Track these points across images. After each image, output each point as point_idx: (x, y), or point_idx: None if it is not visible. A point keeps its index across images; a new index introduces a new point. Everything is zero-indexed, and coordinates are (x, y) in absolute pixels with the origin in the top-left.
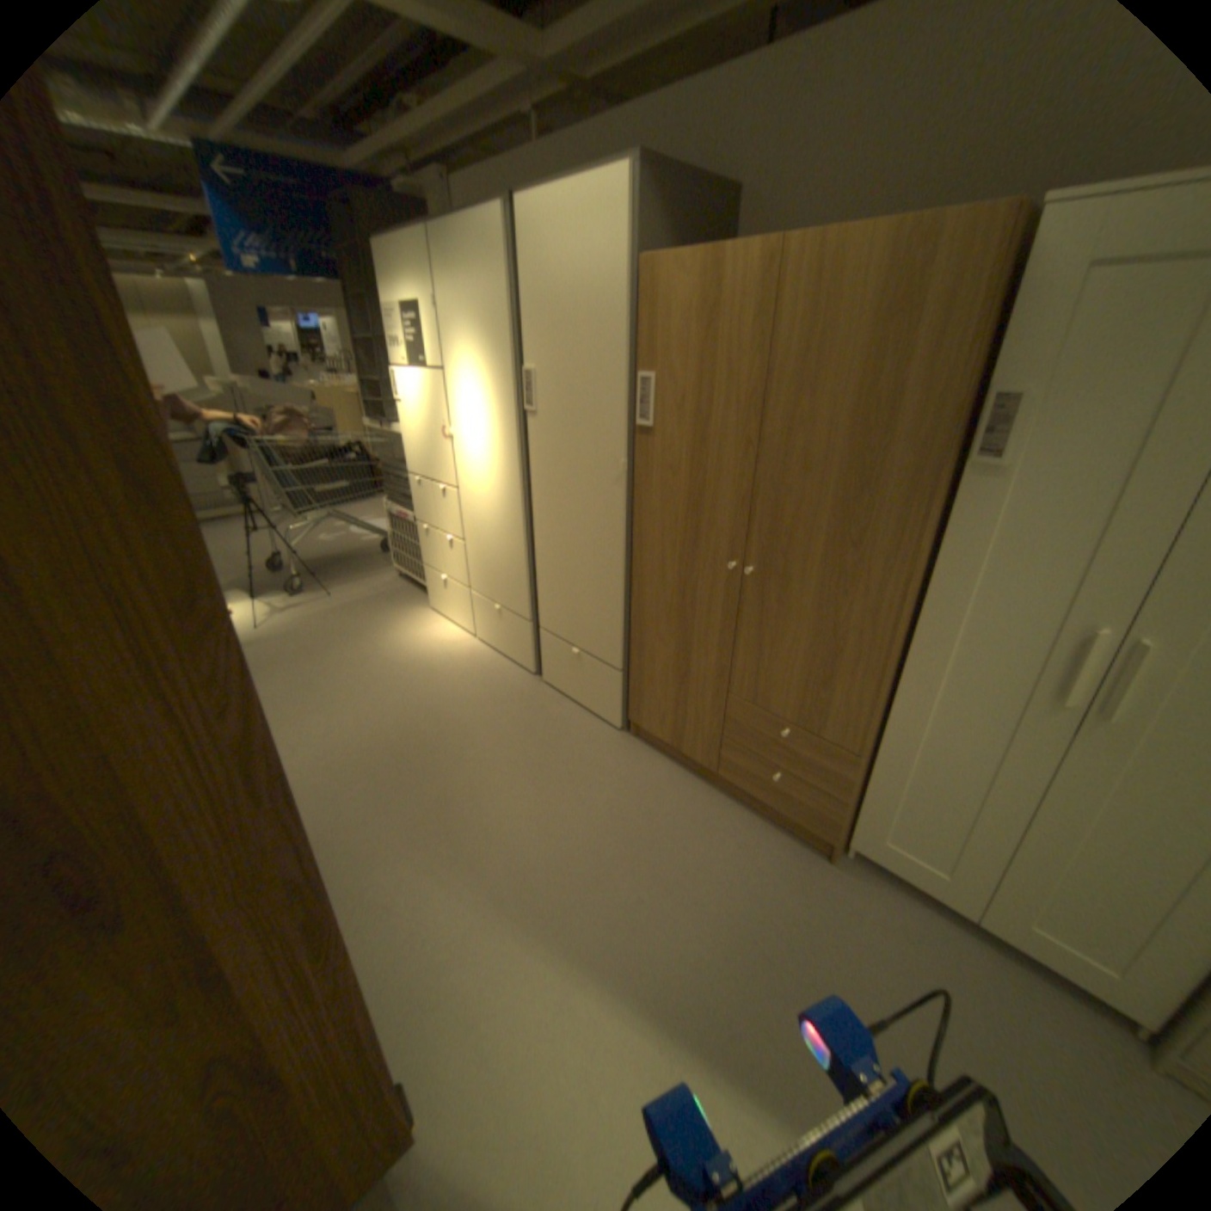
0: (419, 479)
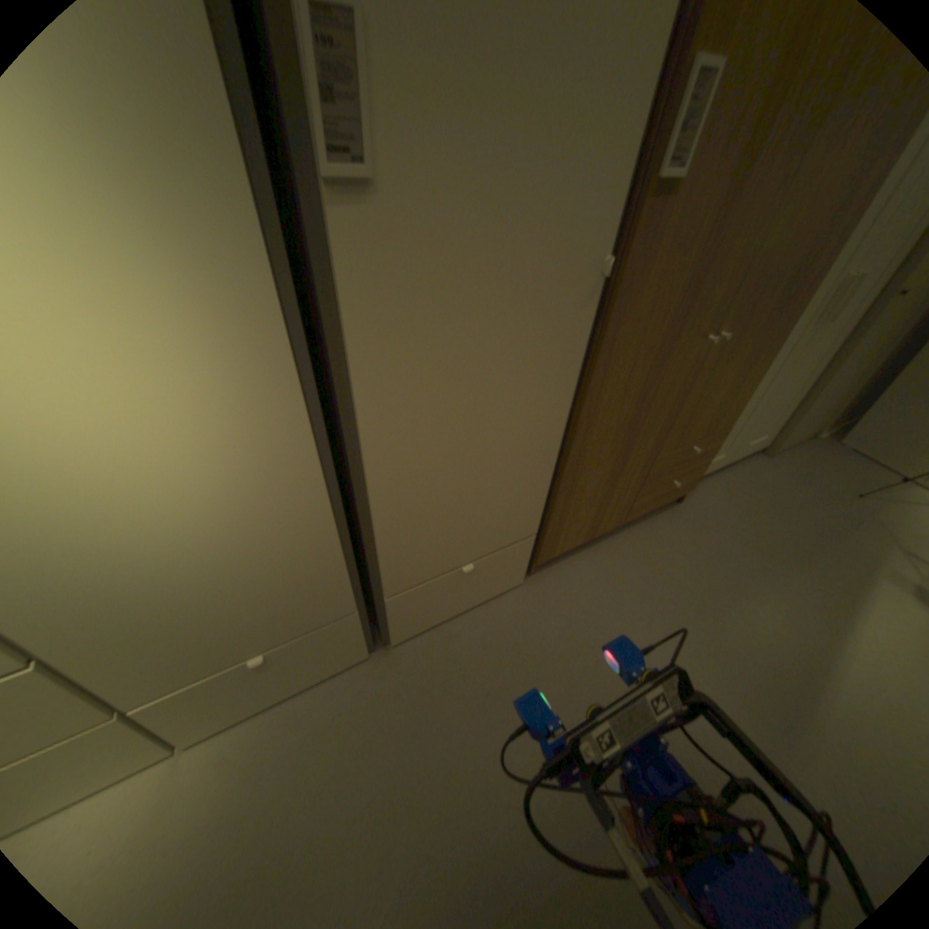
0: None
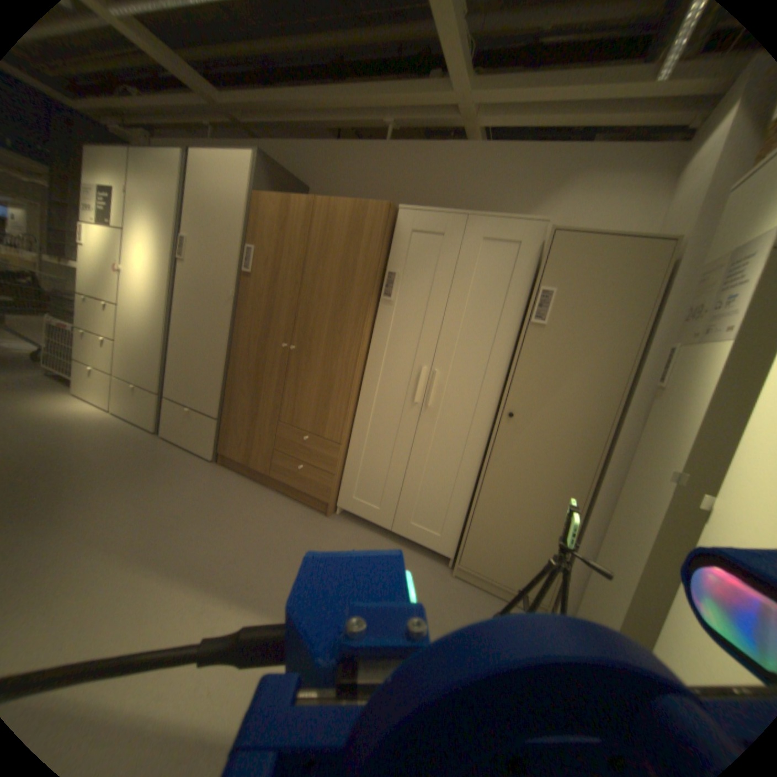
0: (82, 299)
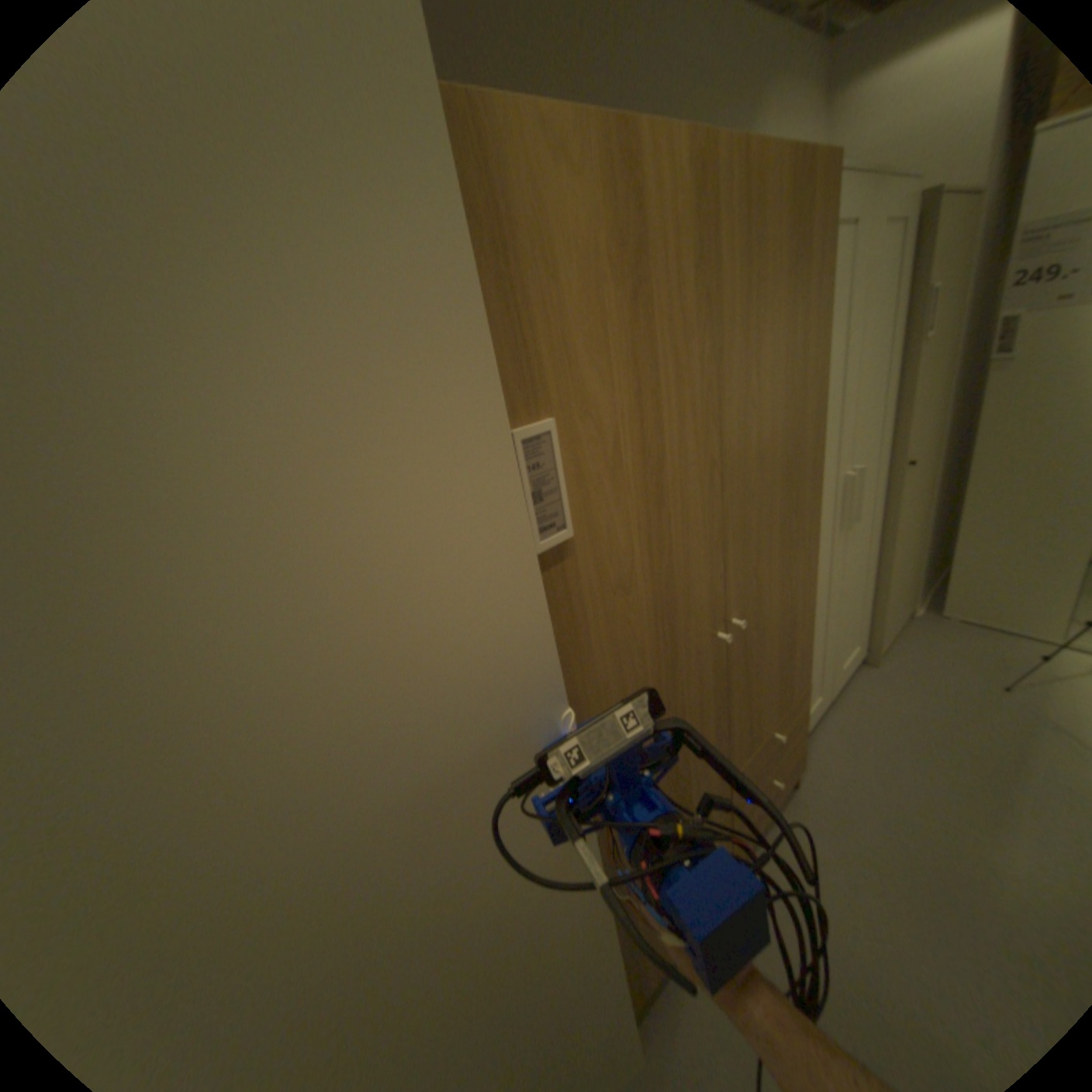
0: None
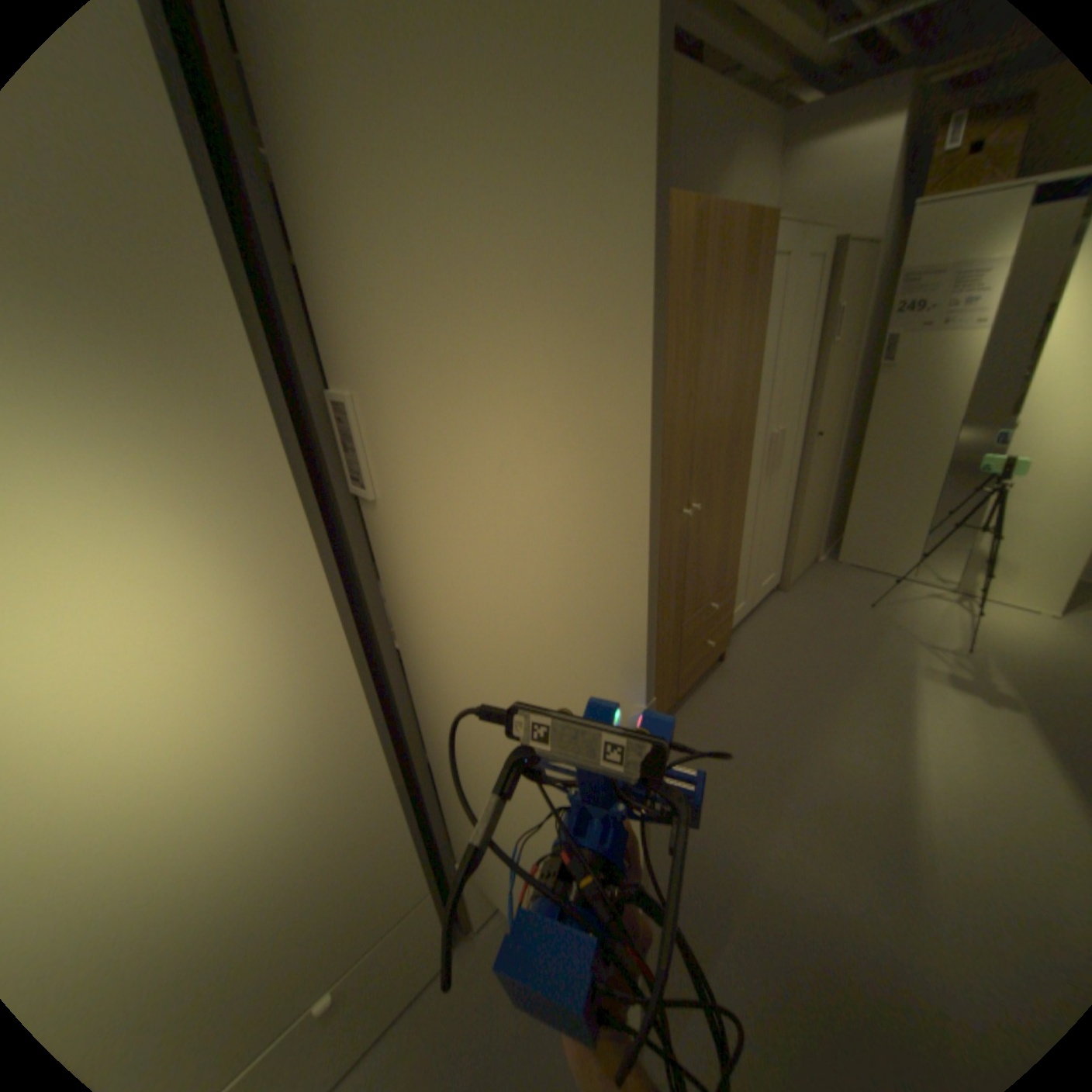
0: None
